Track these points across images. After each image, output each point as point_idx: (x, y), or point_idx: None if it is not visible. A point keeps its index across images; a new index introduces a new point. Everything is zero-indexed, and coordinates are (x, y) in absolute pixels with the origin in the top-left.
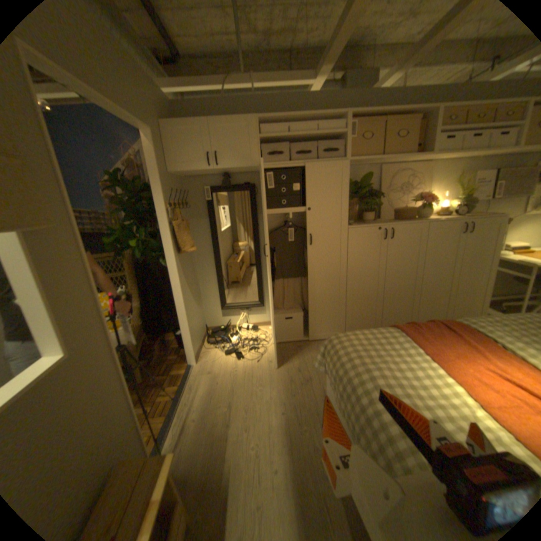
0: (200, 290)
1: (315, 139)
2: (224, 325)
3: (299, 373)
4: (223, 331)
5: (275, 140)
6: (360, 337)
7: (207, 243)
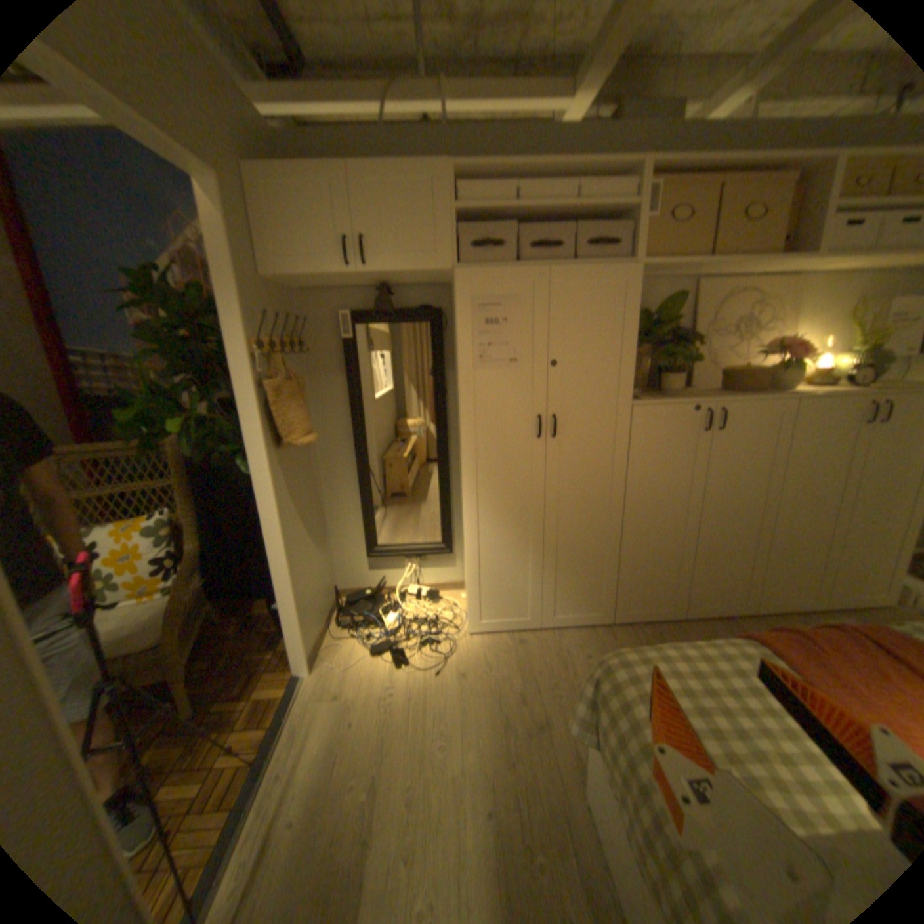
0: (327, 518)
1: (571, 220)
2: (373, 588)
3: (523, 707)
4: (369, 600)
5: (489, 219)
6: (681, 669)
7: (343, 426)
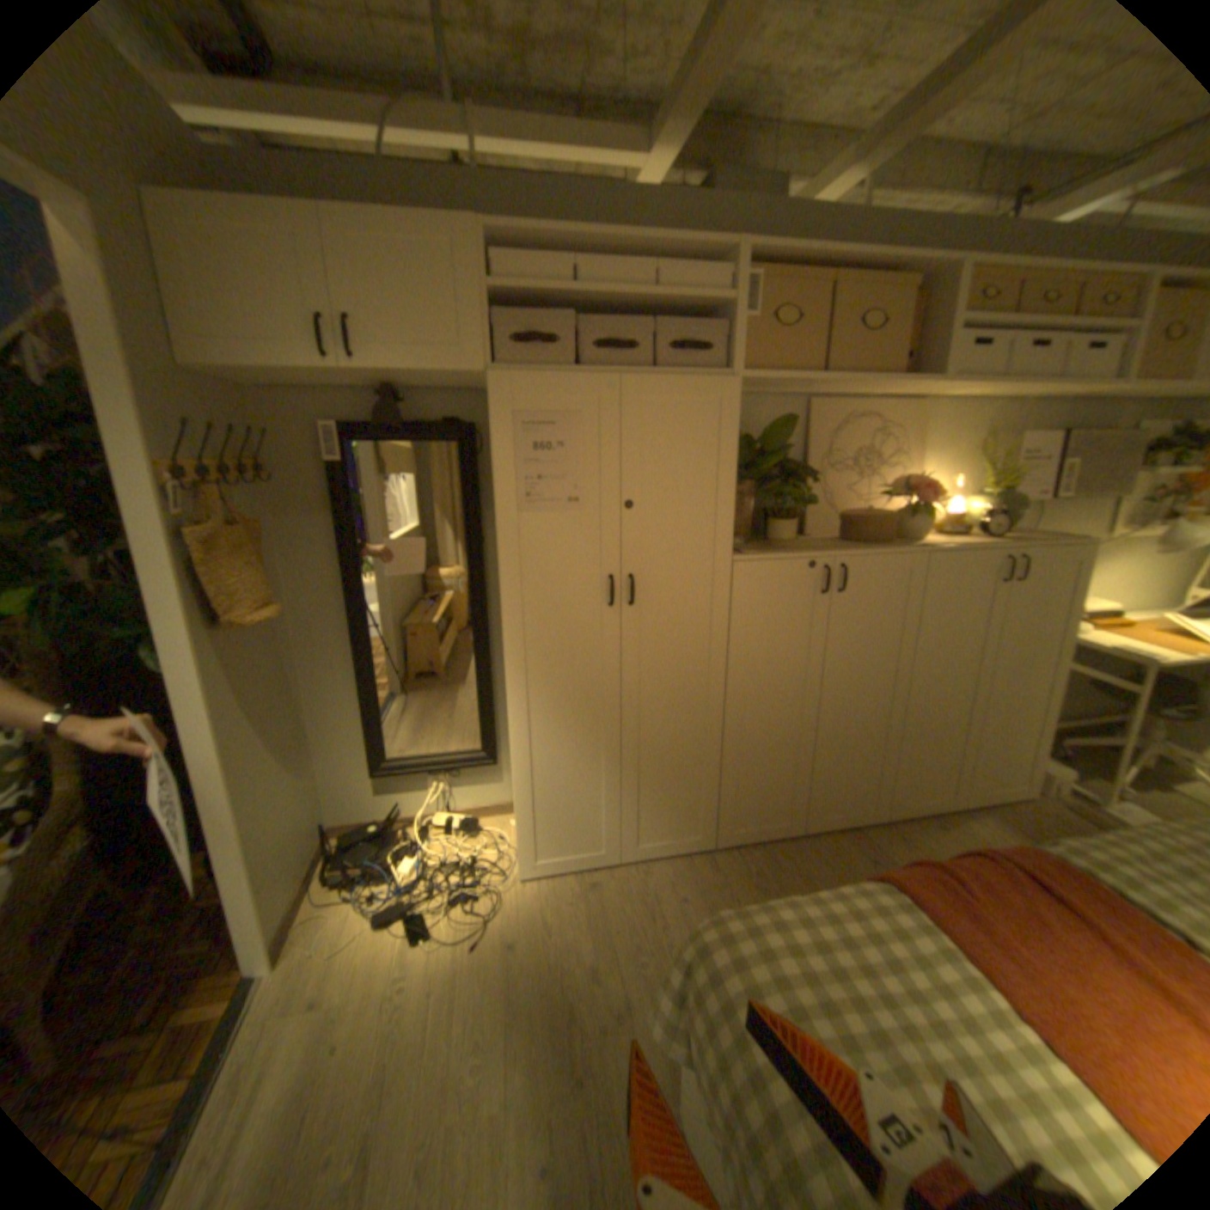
0: (307, 724)
1: (649, 313)
2: (381, 821)
3: (596, 987)
4: (375, 841)
5: (537, 304)
6: (801, 939)
7: (330, 588)
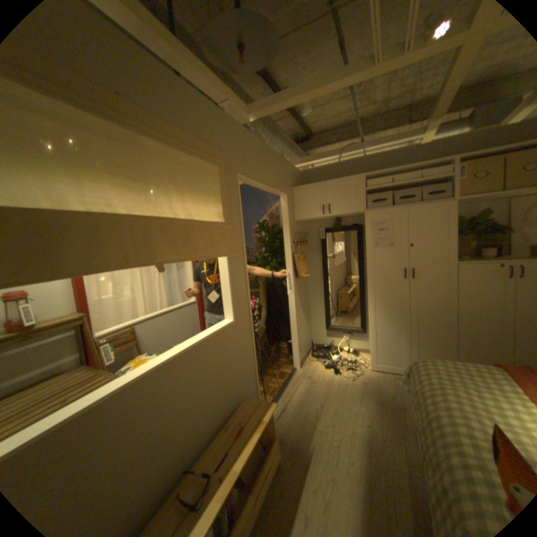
0: (310, 311)
1: (420, 185)
2: (327, 346)
3: (393, 402)
4: (325, 350)
5: (380, 190)
6: (449, 367)
7: (318, 273)
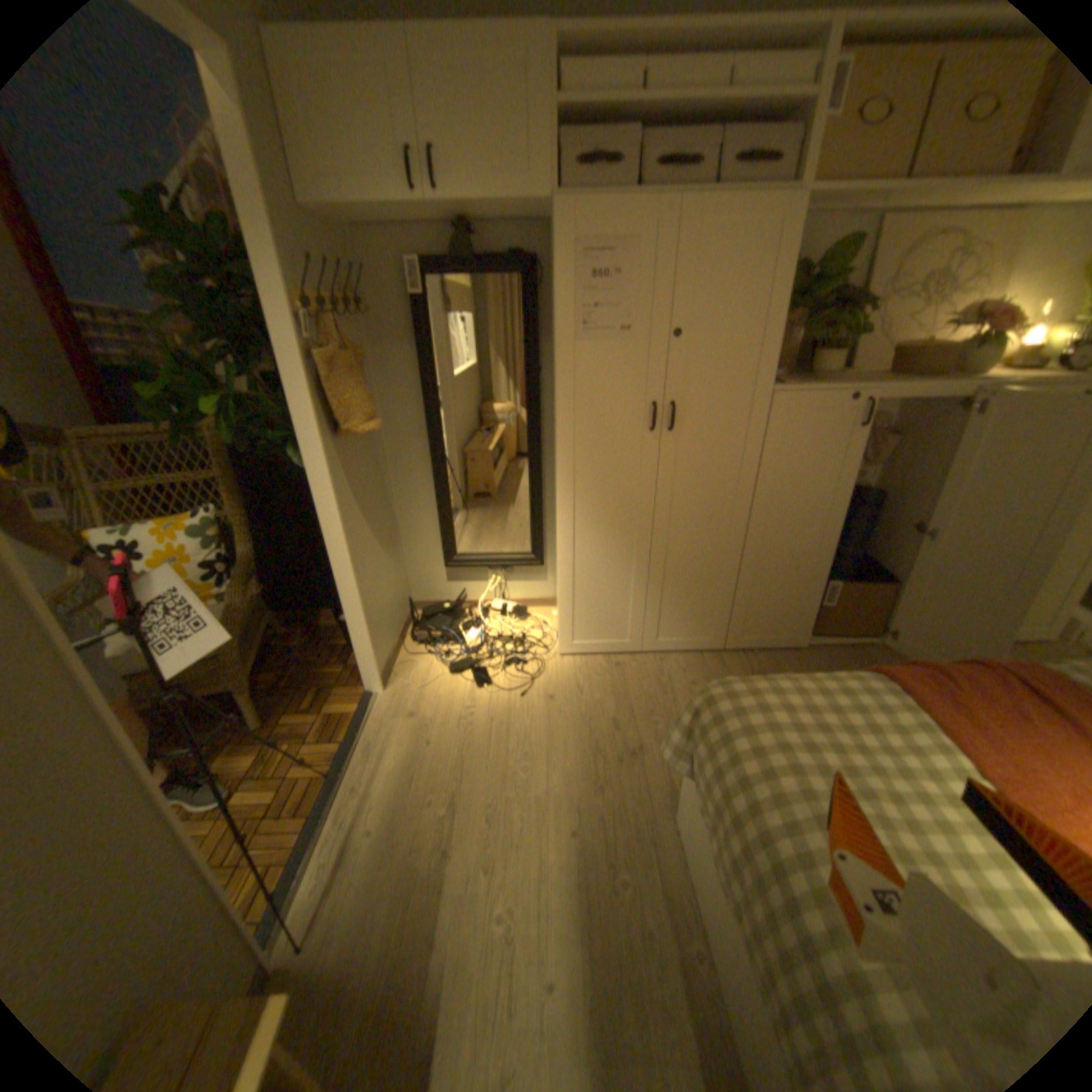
0: (398, 521)
1: (717, 121)
2: (453, 601)
3: (616, 731)
4: (449, 614)
5: (603, 119)
6: (795, 701)
7: (413, 409)
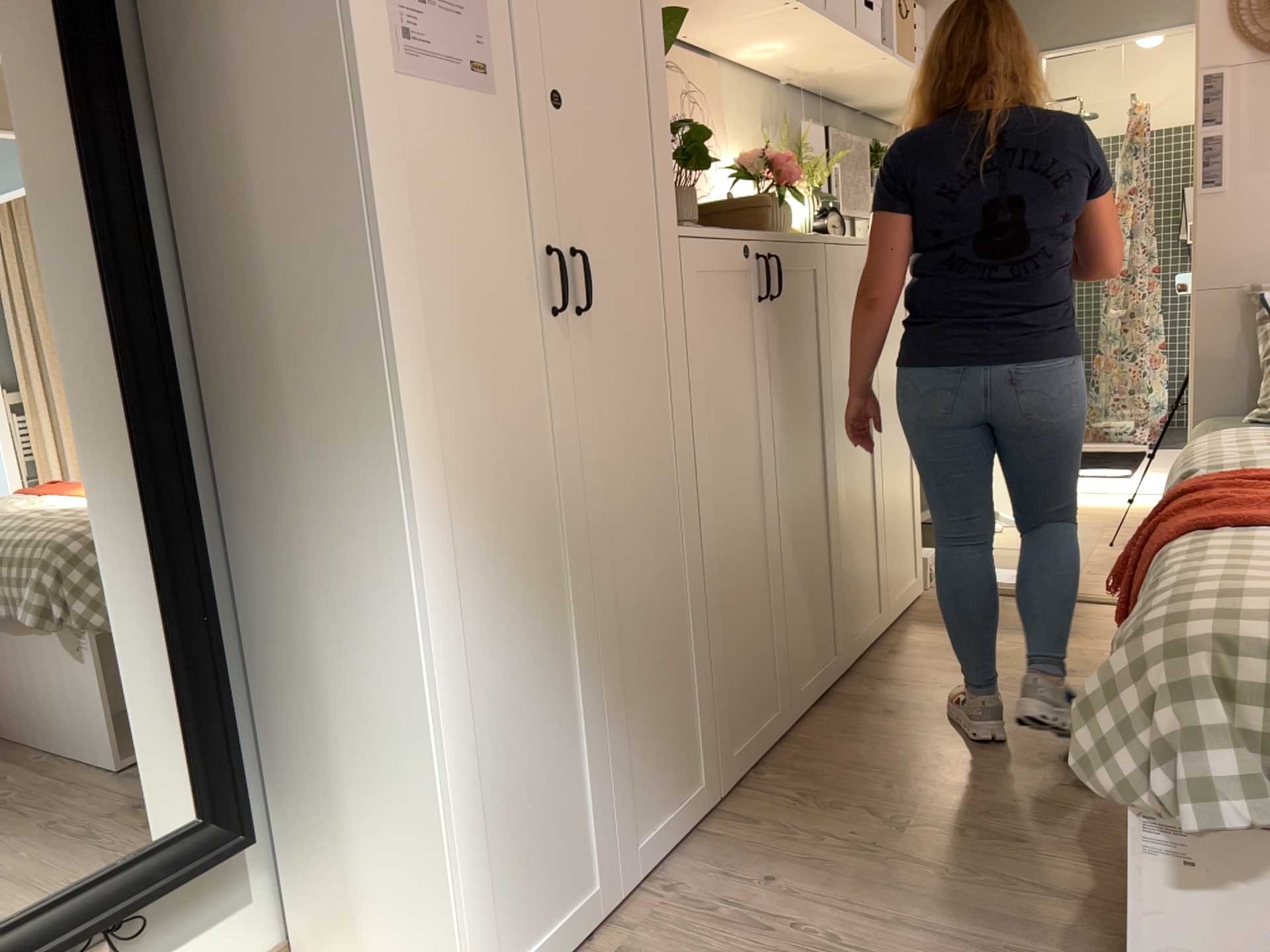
0: None
1: None
2: None
3: None
4: None
5: None
6: (1269, 584)
7: None
